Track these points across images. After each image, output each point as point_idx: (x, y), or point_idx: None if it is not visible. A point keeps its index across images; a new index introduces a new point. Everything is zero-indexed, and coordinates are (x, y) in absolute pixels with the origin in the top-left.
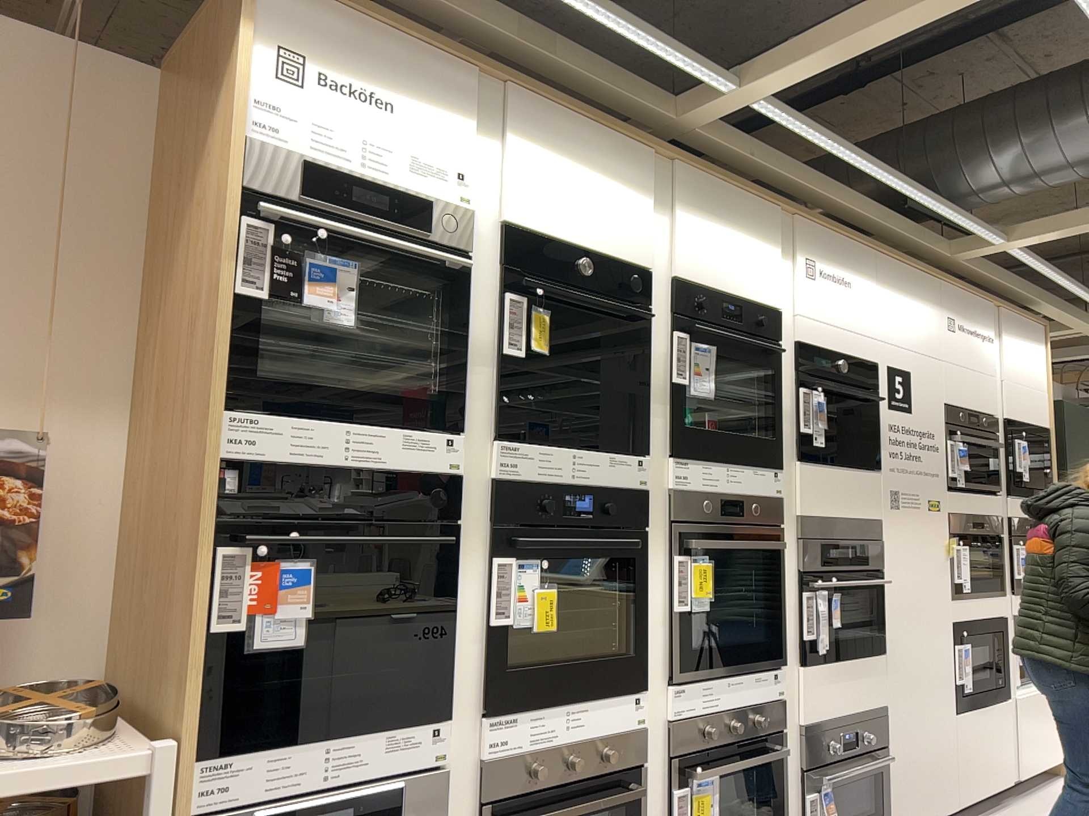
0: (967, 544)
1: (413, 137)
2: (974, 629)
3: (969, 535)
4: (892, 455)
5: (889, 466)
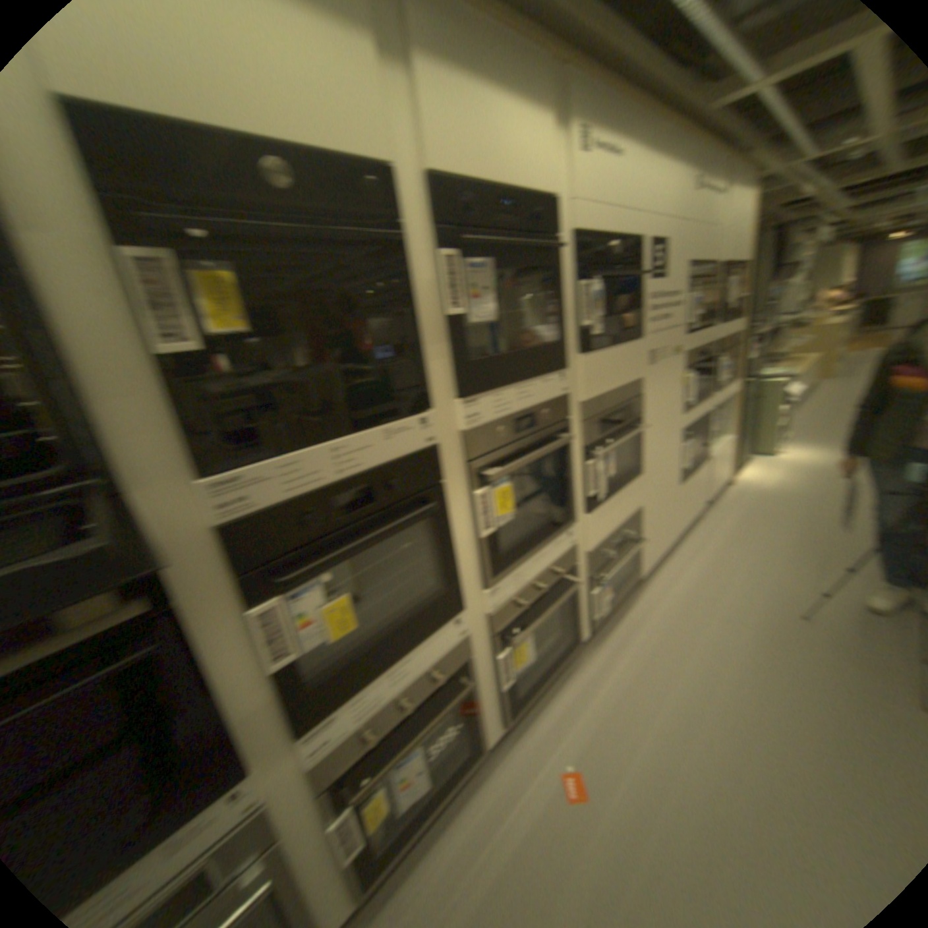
0: (704, 373)
1: None
2: (702, 431)
3: (705, 366)
4: (661, 322)
5: (659, 333)
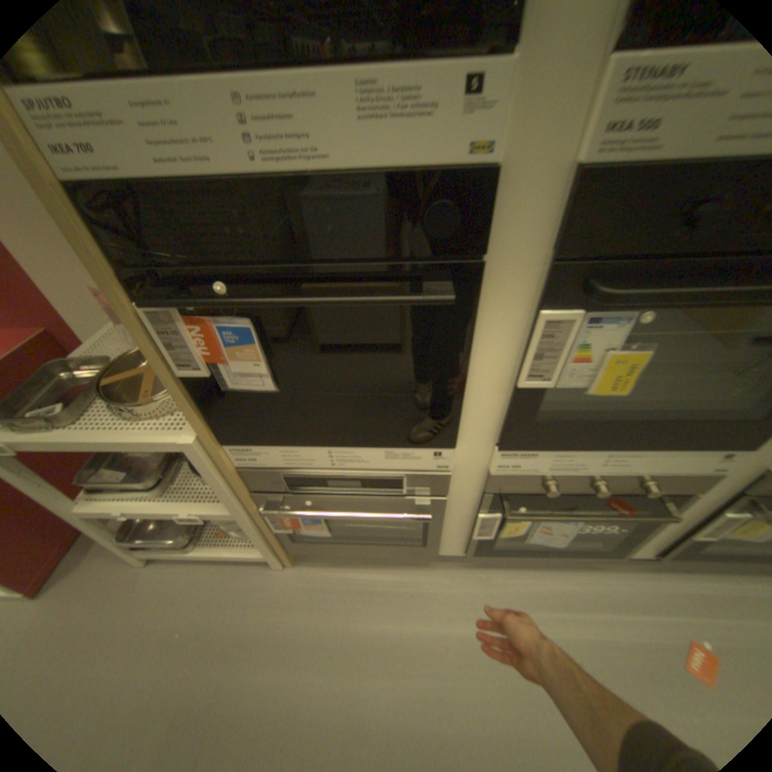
0: None
1: None
2: None
3: None
4: None
5: None
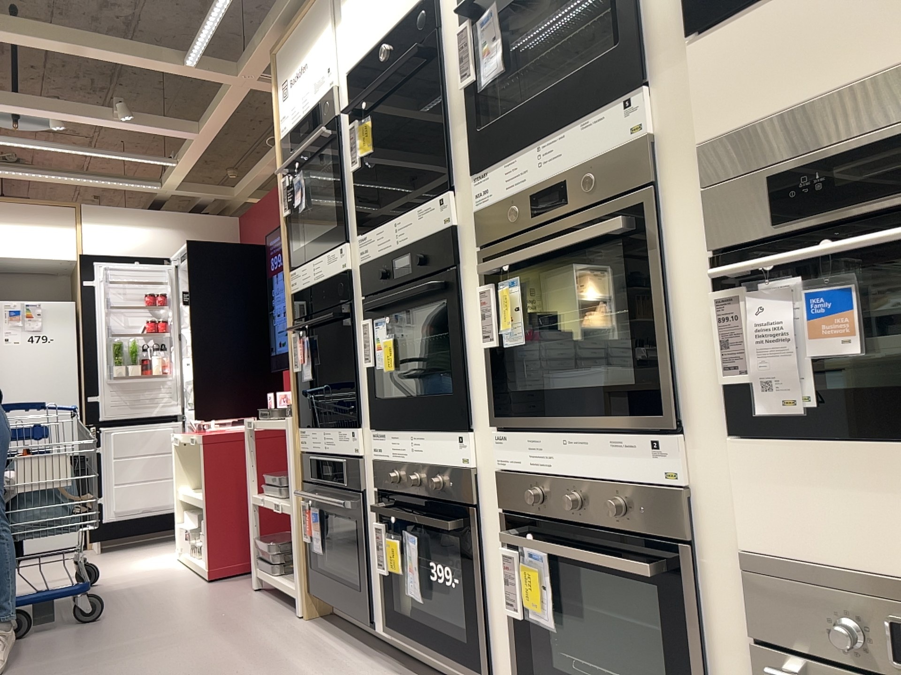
0: None
1: (310, 70)
2: None
3: None
4: None
5: None
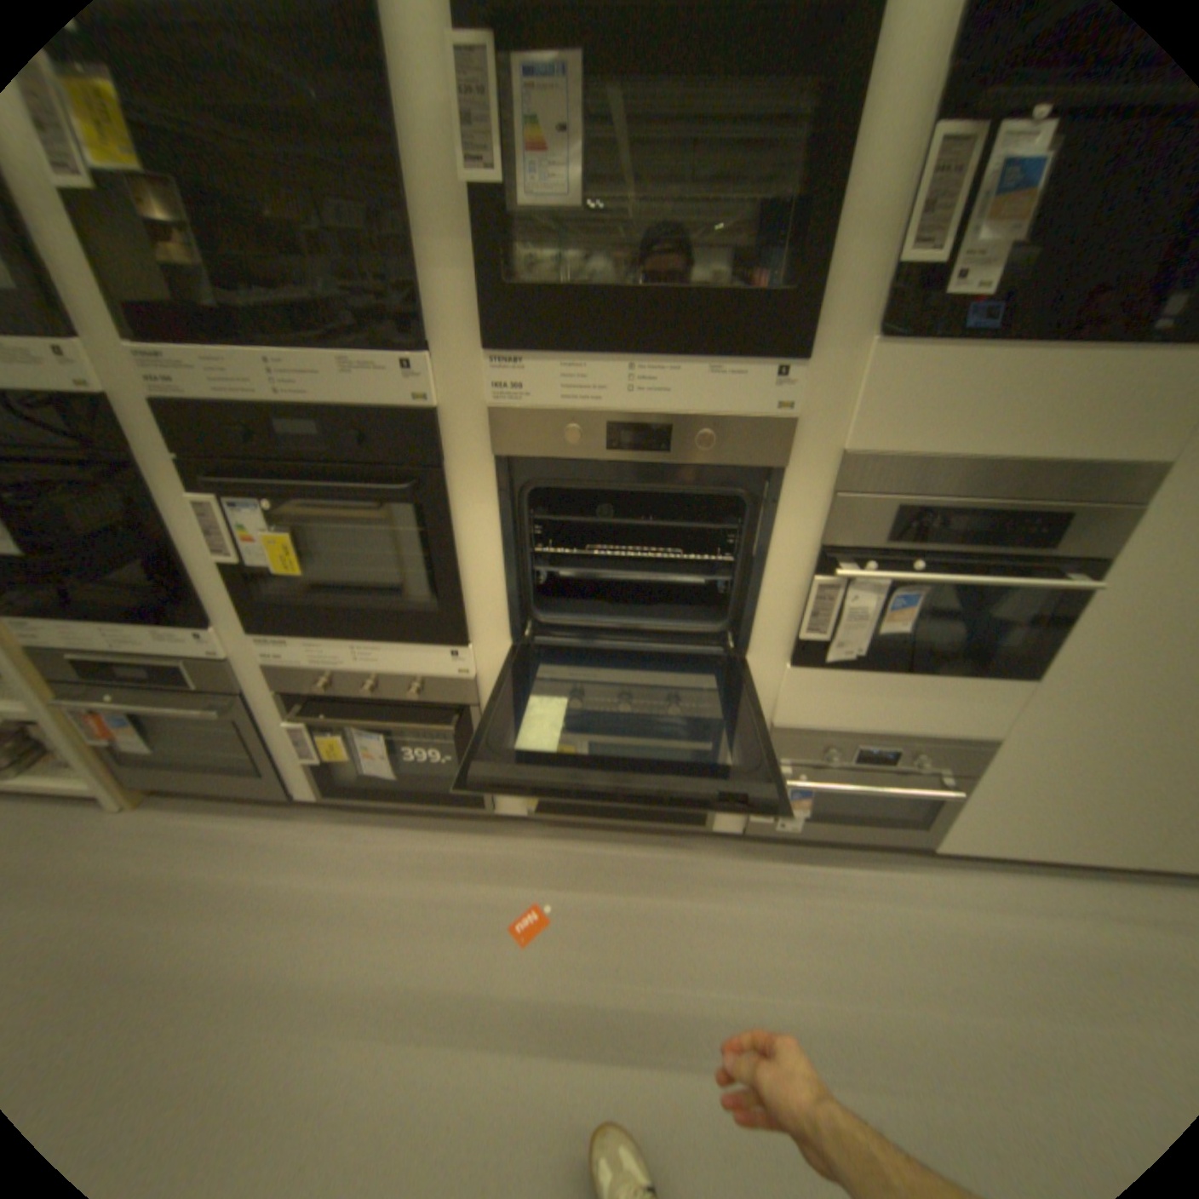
0: None
1: None
2: None
3: None
4: None
5: None
